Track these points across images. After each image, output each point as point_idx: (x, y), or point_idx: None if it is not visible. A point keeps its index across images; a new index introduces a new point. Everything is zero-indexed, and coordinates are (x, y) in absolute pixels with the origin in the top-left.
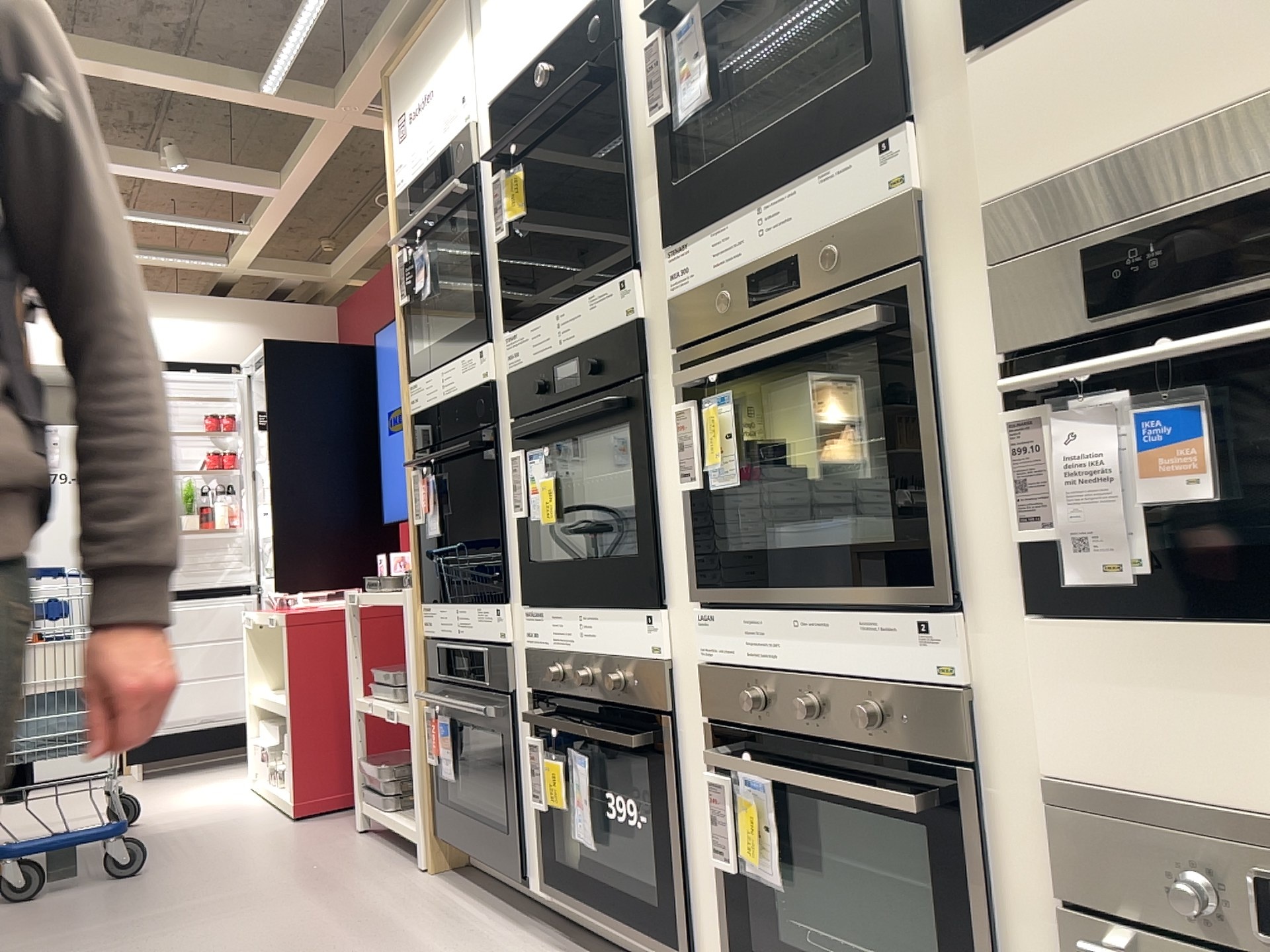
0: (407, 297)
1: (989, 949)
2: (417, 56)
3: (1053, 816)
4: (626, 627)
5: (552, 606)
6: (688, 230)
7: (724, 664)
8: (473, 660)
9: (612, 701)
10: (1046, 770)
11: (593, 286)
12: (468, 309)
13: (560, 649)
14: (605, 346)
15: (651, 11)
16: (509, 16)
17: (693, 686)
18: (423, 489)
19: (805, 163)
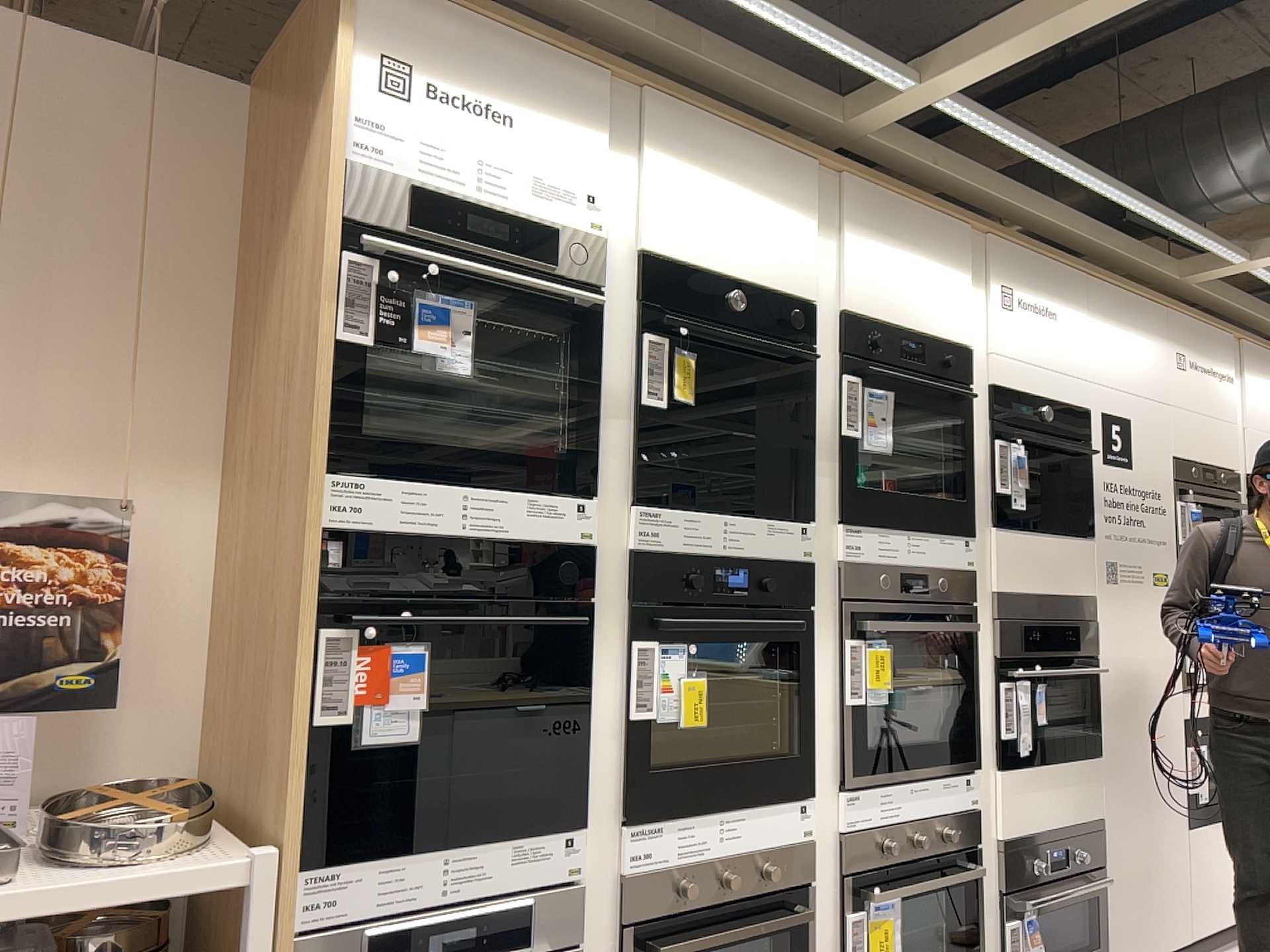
0: (374, 338)
1: (977, 930)
2: (478, 35)
3: (1003, 853)
4: (777, 818)
5: (680, 814)
6: (864, 523)
7: (860, 826)
8: (491, 923)
9: (753, 891)
10: (994, 835)
11: (770, 516)
12: (512, 427)
13: (689, 859)
14: (783, 574)
15: (856, 360)
16: (697, 202)
17: (825, 851)
18: (364, 663)
19: (931, 526)
